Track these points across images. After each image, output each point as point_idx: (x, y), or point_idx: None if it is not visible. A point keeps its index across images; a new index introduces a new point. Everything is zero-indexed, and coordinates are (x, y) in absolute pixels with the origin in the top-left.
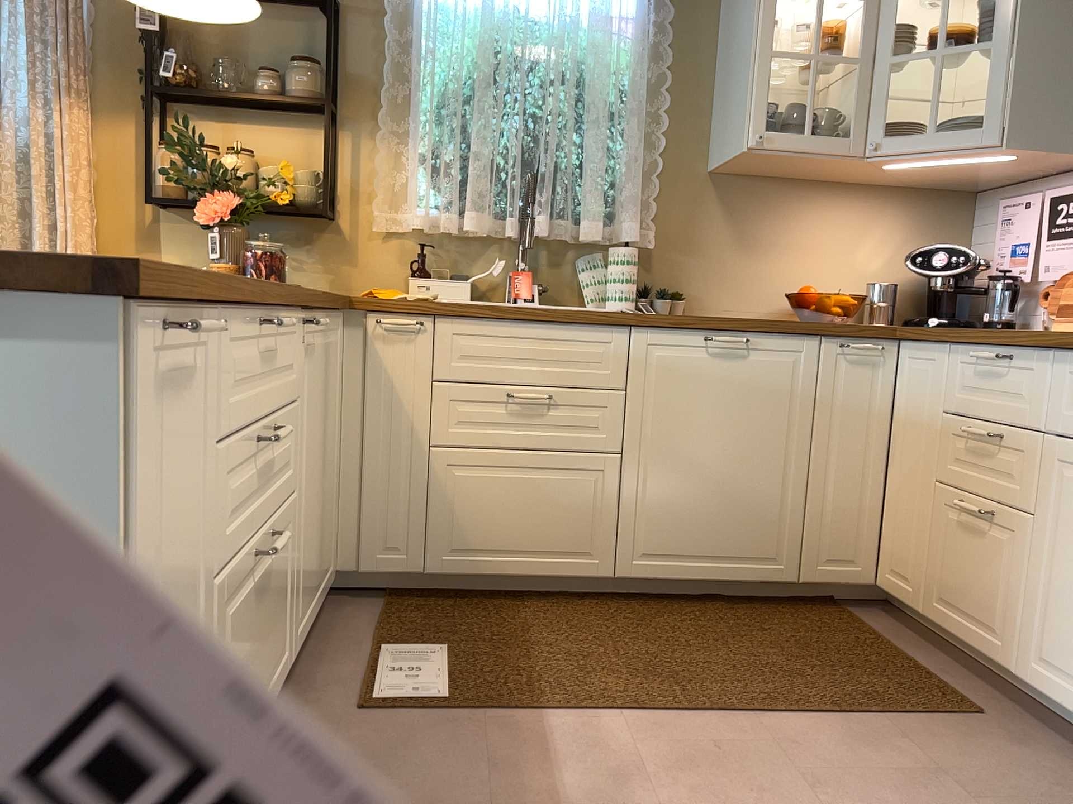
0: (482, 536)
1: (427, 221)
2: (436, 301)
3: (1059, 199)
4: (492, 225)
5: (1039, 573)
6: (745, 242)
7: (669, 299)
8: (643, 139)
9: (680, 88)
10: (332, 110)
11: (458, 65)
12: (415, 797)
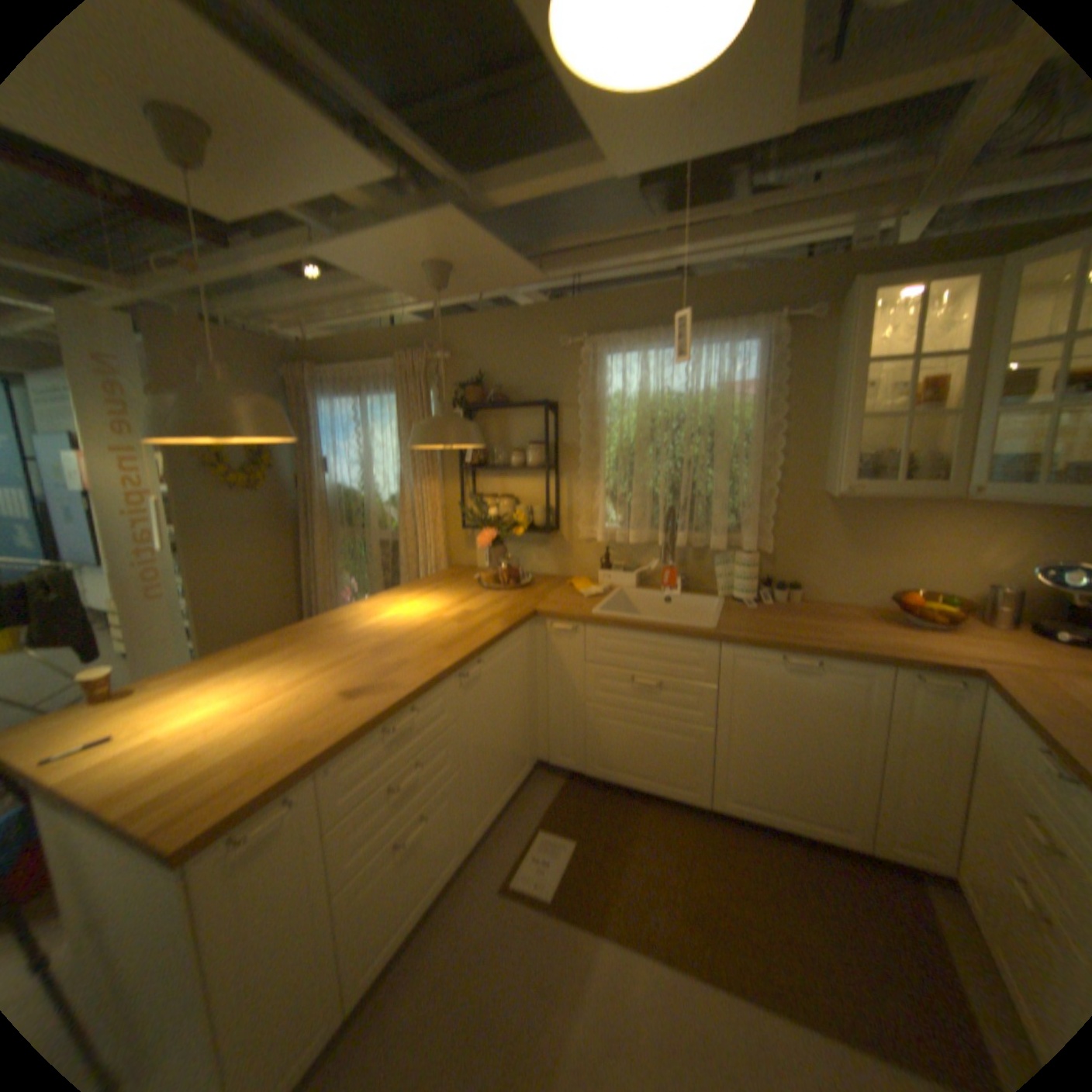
0: (619, 762)
1: (610, 533)
2: (588, 613)
3: None
4: (649, 537)
5: None
6: (860, 545)
7: (788, 588)
8: (765, 471)
9: (798, 427)
10: (551, 470)
11: (625, 434)
12: (489, 1000)
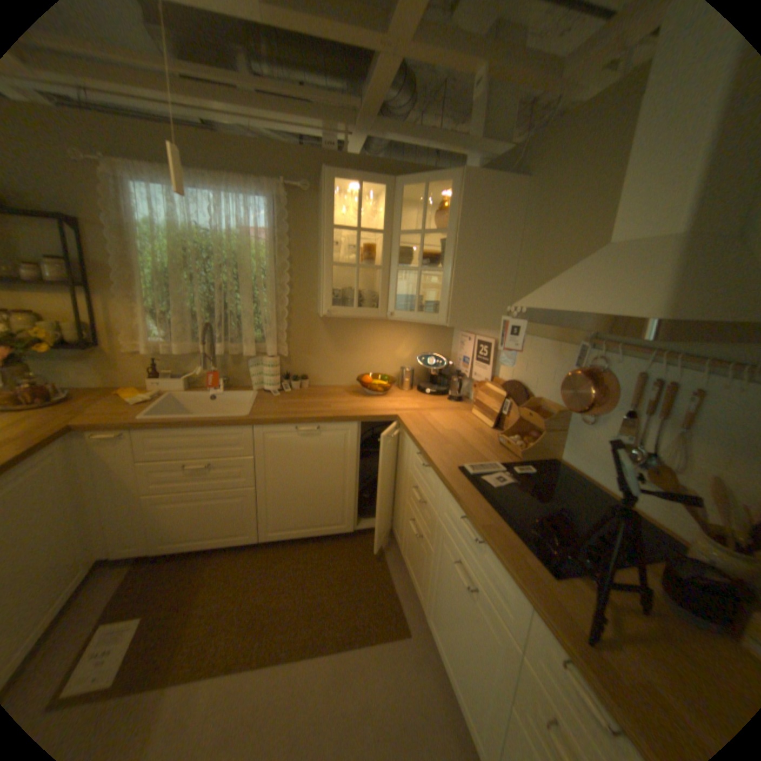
0: (180, 534)
1: (155, 346)
2: (133, 419)
3: (480, 342)
4: (193, 348)
5: (434, 580)
6: (339, 348)
7: (300, 379)
8: (279, 298)
9: (299, 268)
10: (79, 286)
11: (159, 258)
12: None
